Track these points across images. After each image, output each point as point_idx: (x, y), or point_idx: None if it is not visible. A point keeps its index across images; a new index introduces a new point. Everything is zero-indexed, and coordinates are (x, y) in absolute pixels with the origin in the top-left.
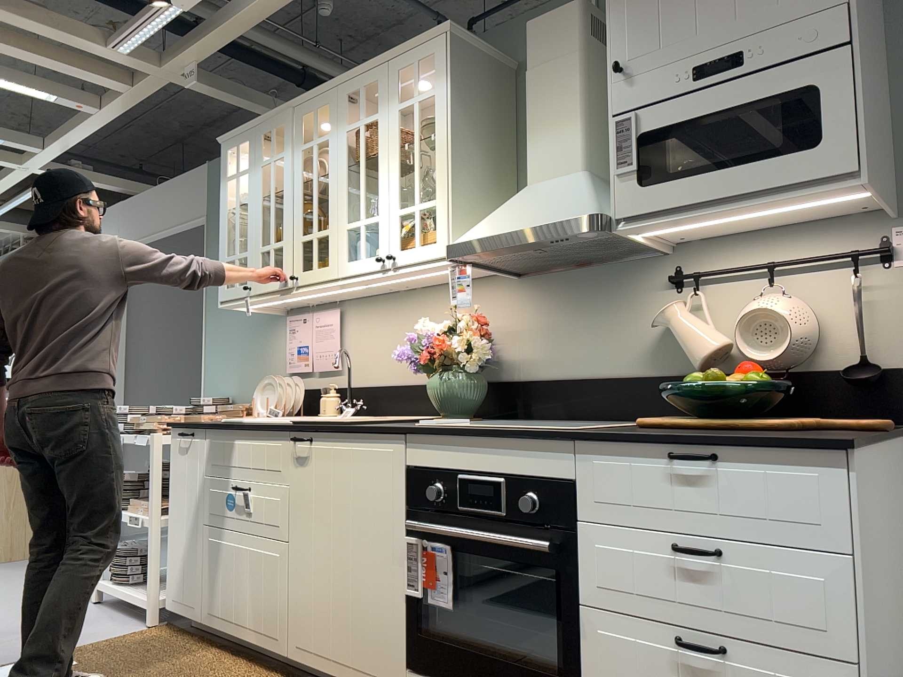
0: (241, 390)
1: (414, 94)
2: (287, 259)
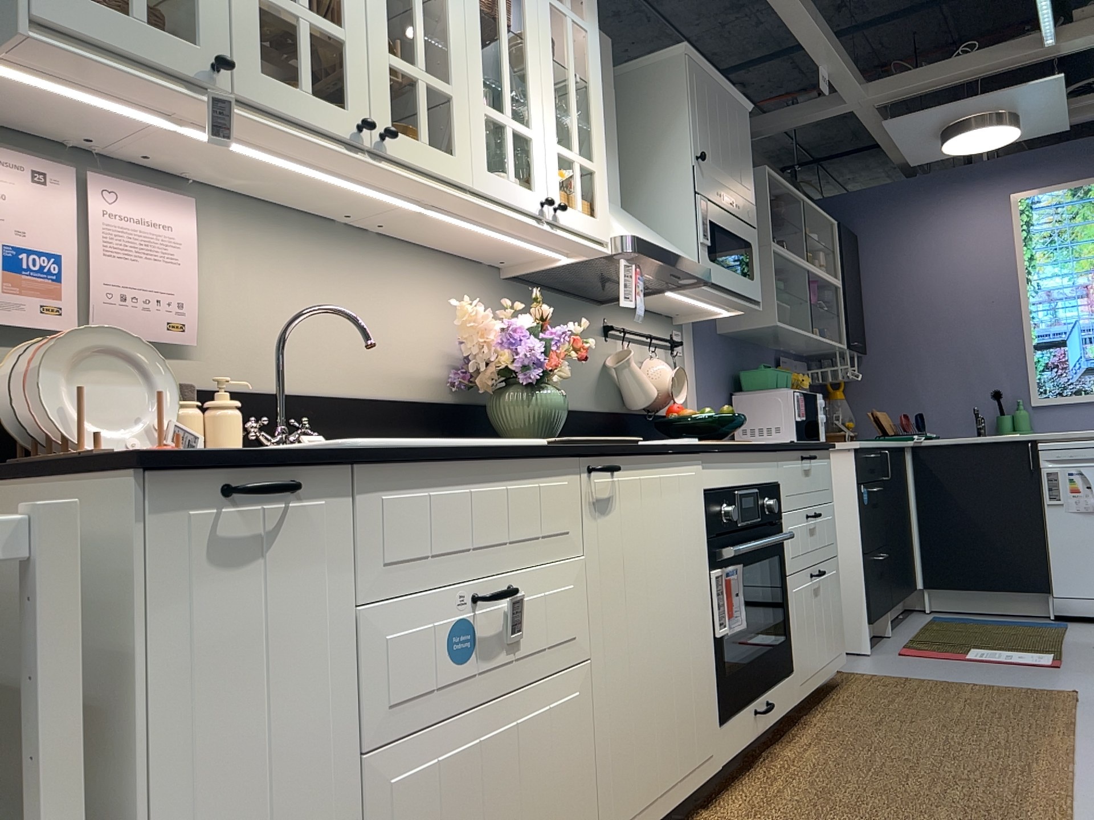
0: None
1: (568, 6)
2: (353, 77)
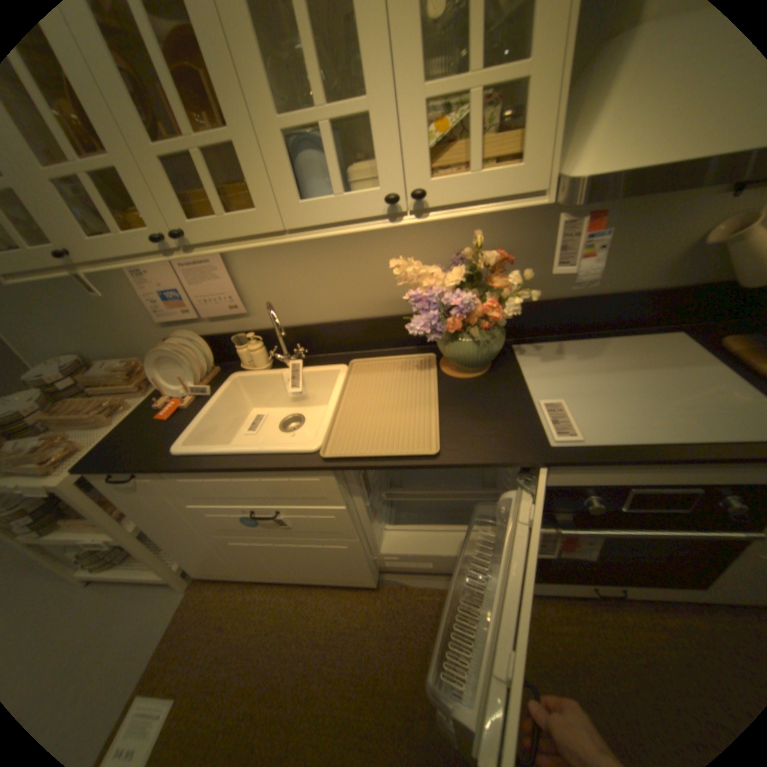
0: (87, 346)
1: None
2: (136, 196)
